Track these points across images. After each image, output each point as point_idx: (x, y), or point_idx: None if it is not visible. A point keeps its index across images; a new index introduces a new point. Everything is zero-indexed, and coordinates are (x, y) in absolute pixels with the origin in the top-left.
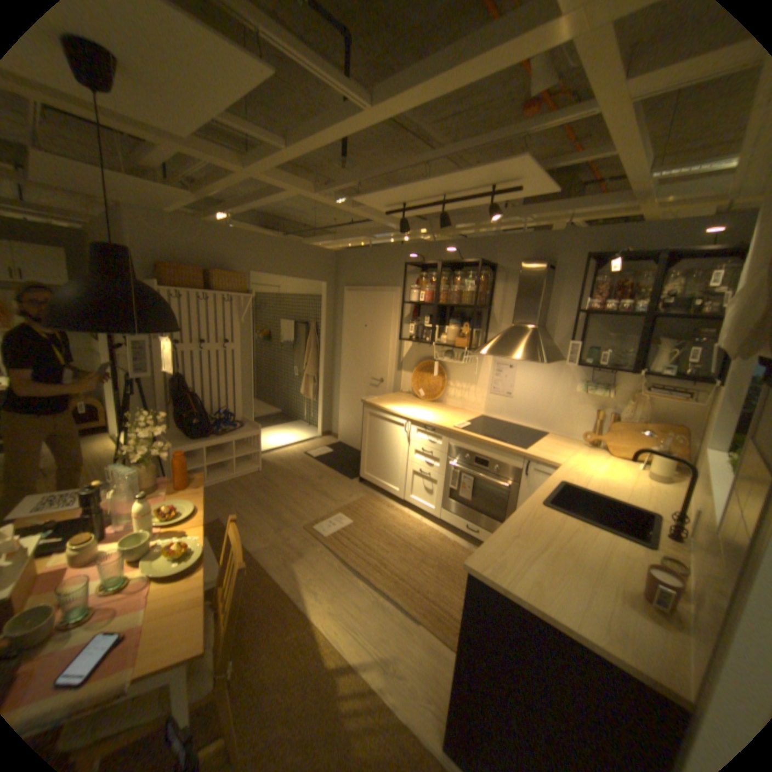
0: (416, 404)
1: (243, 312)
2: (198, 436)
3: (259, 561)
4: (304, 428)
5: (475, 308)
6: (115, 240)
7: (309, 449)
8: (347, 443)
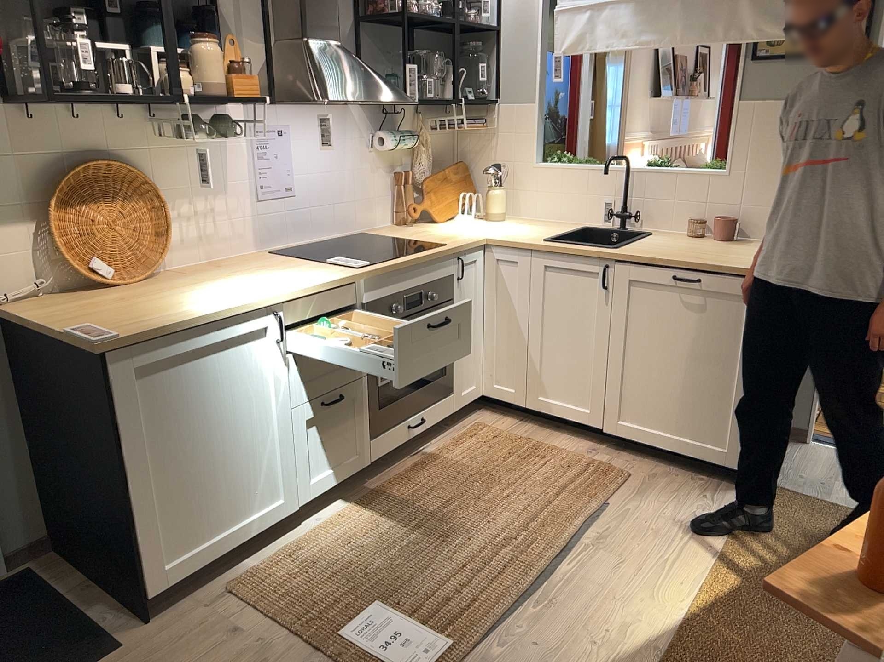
0: (169, 291)
1: None
2: None
3: None
4: None
5: None
6: None
7: None
8: None
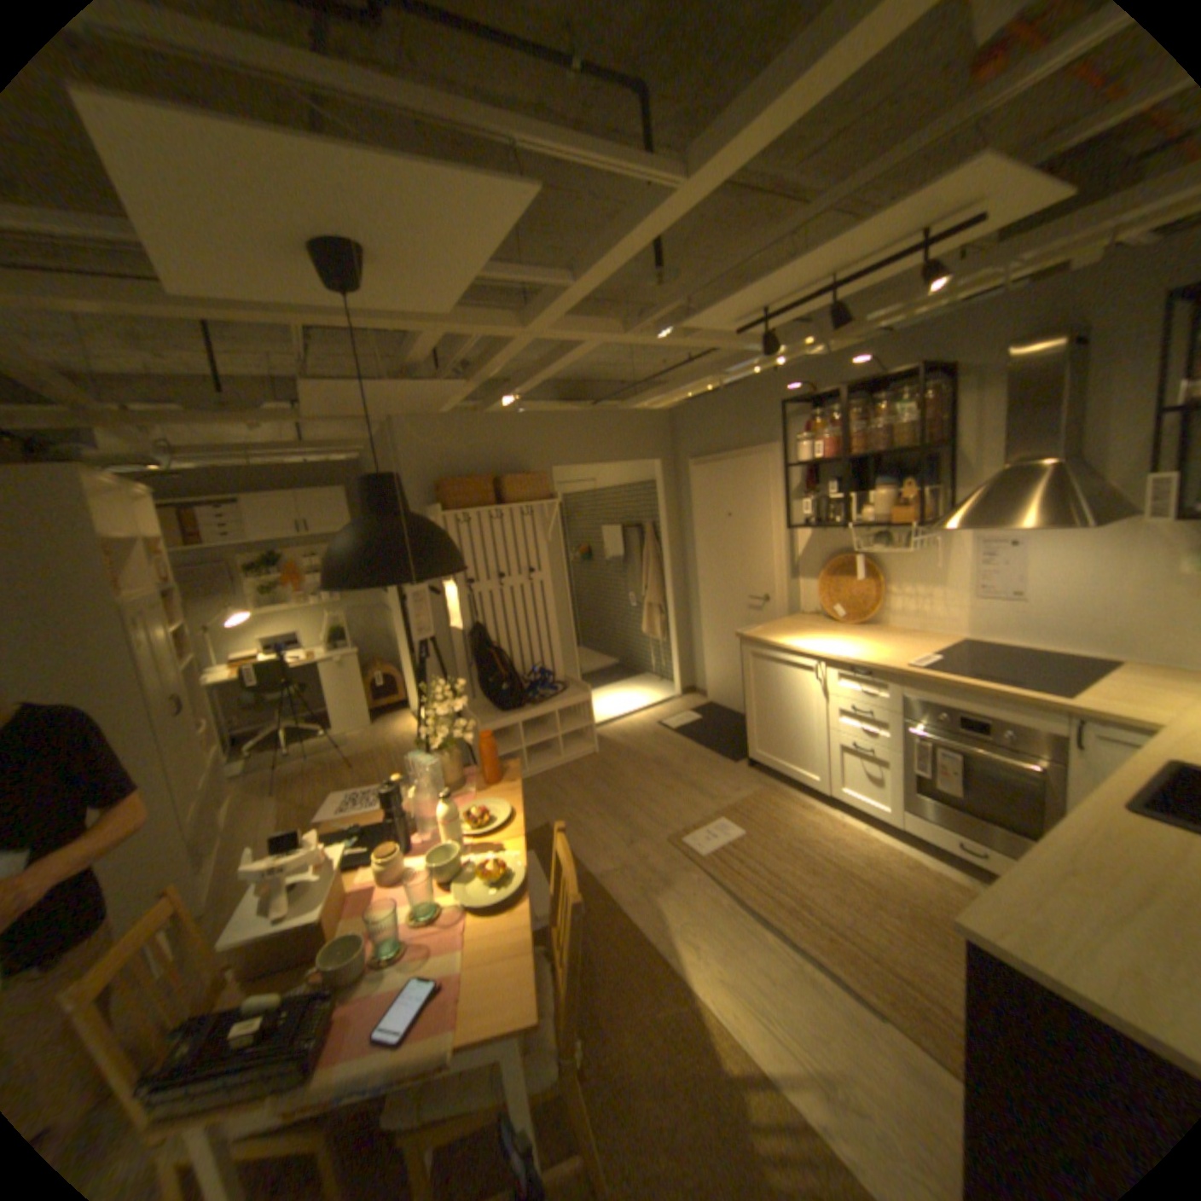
0: (830, 631)
1: (548, 526)
2: (509, 706)
3: (606, 890)
4: (652, 684)
5: (922, 450)
6: (389, 463)
7: (663, 716)
8: (721, 703)
